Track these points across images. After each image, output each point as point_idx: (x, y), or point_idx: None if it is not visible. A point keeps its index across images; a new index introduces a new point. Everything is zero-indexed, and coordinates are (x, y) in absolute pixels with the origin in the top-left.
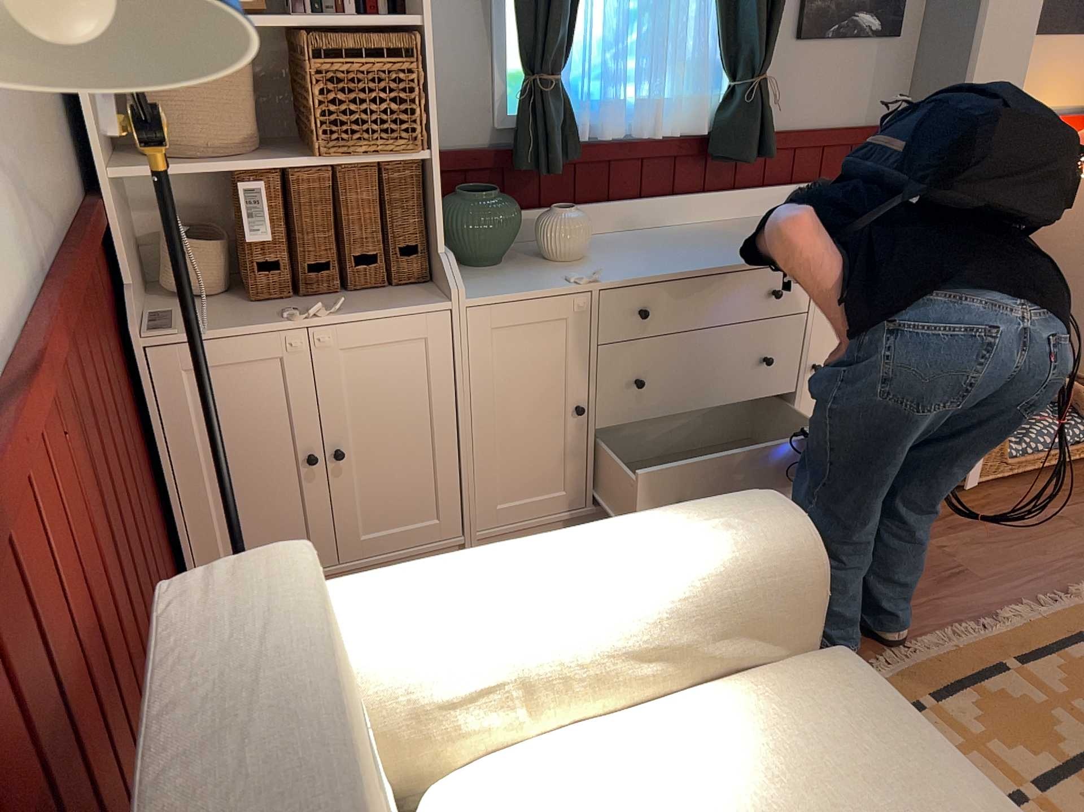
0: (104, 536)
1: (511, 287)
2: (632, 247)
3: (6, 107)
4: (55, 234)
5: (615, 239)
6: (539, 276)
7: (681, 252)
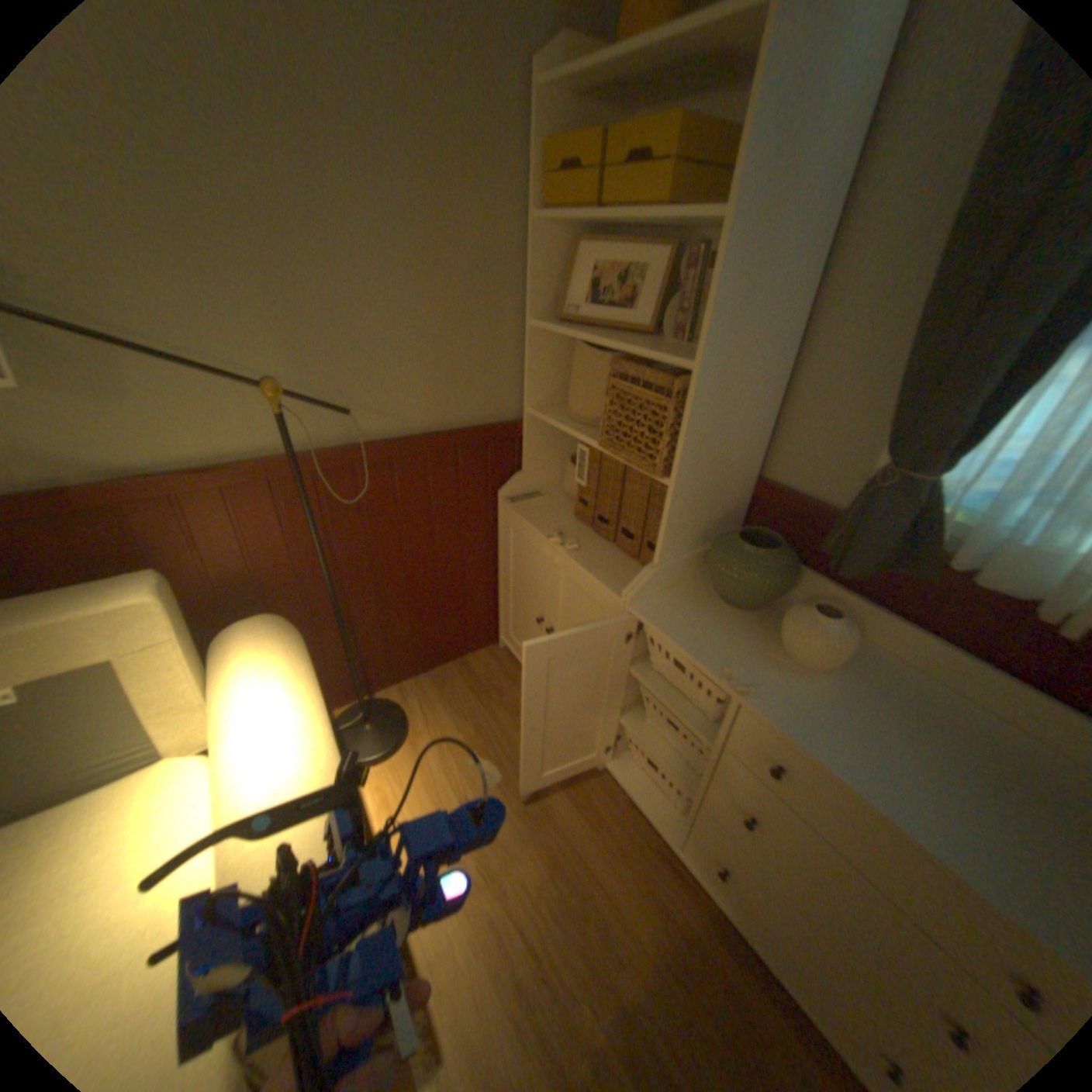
0: (337, 561)
1: (680, 629)
2: (911, 716)
3: (368, 361)
4: (410, 427)
5: (929, 695)
6: (726, 644)
7: (950, 780)
